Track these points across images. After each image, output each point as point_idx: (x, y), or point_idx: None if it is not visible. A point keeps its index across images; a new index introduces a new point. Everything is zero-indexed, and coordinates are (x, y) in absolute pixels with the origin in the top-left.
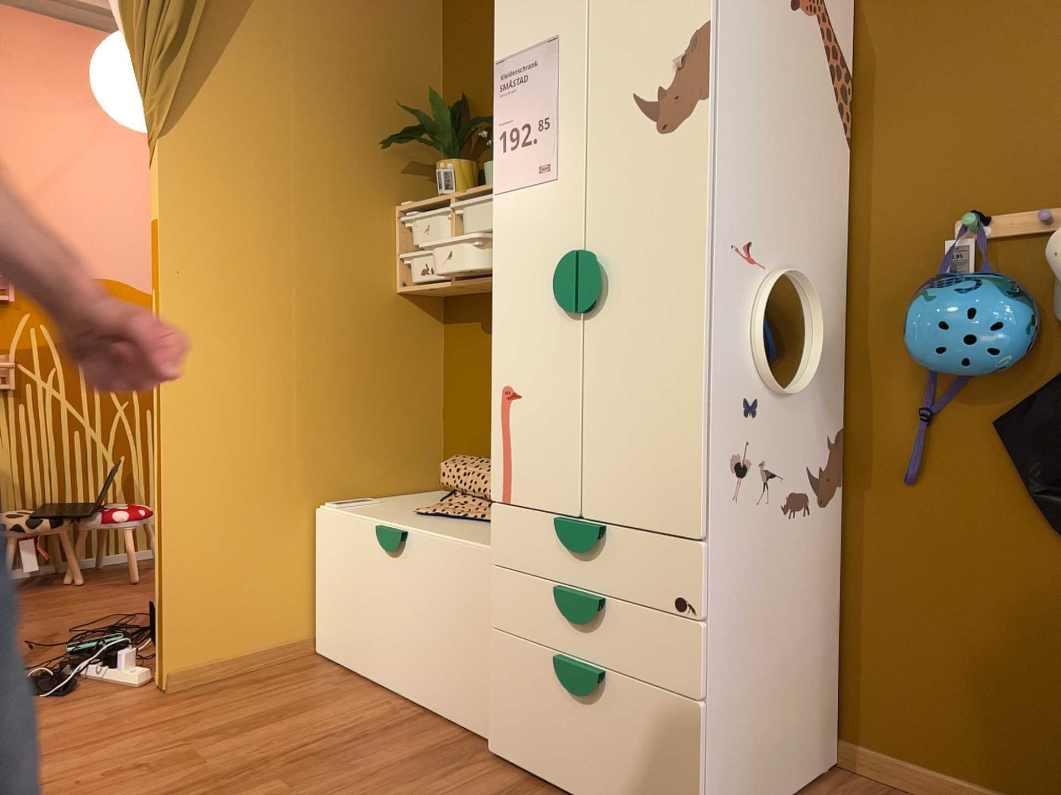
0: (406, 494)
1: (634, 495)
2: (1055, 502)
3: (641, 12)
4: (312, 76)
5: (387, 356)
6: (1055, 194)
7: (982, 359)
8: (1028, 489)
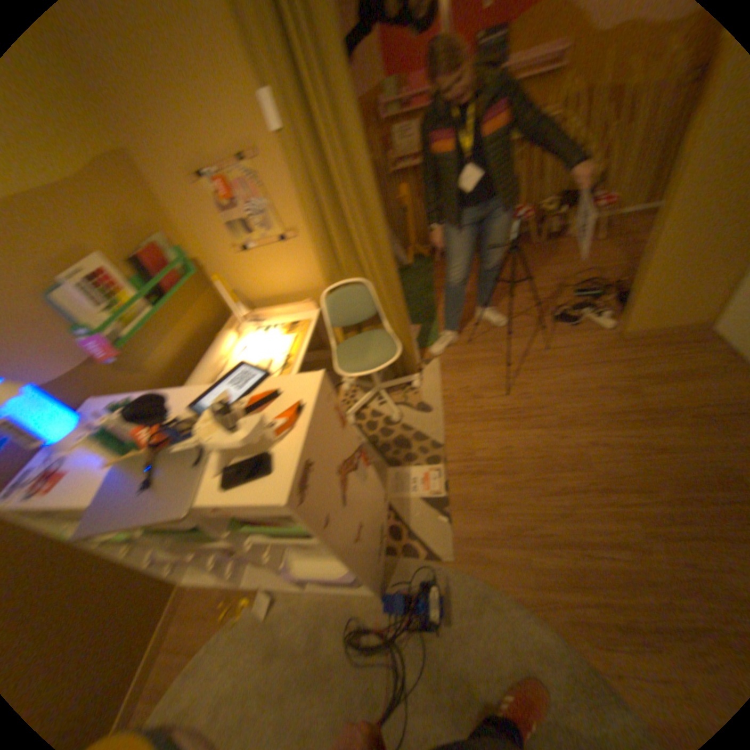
0: None
1: None
2: None
3: None
4: None
5: None
6: None
7: None
8: None
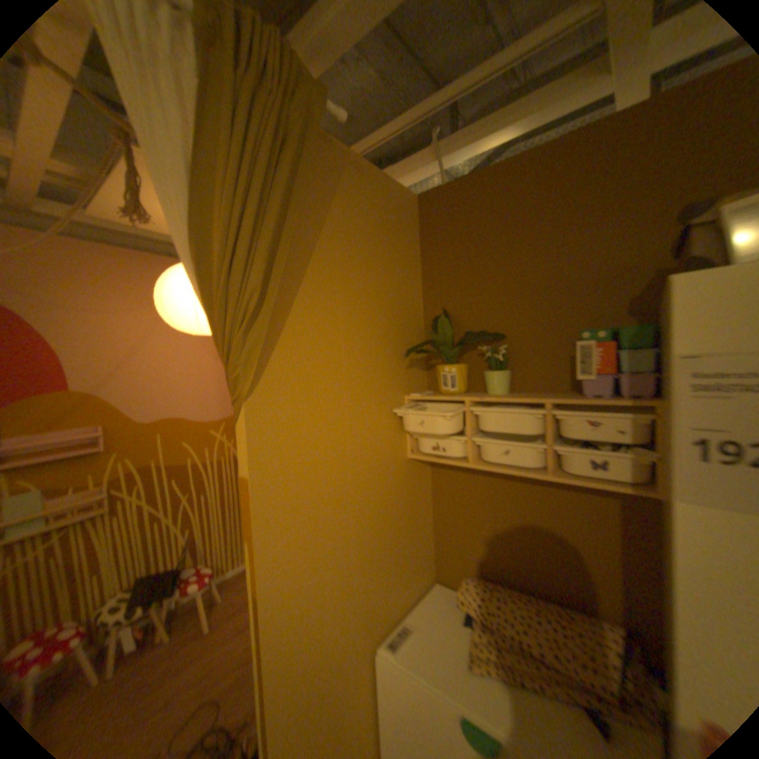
0: (421, 600)
1: None
2: None
3: None
4: (352, 310)
5: (404, 507)
6: None
7: None
8: None
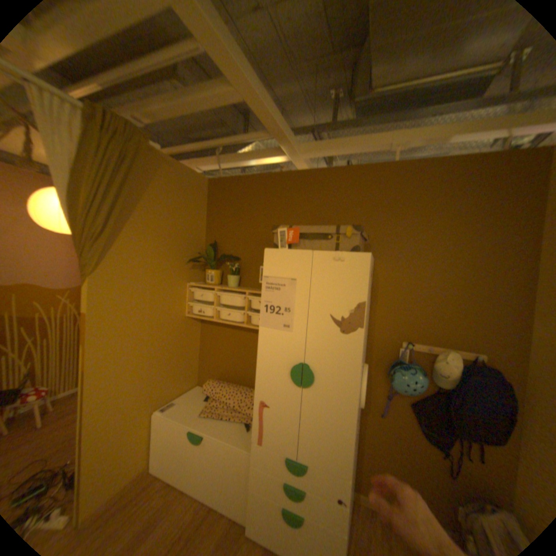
0: (186, 393)
1: (321, 459)
2: (429, 434)
3: (335, 286)
4: (159, 237)
5: (181, 343)
6: (433, 342)
7: (416, 395)
8: (421, 429)
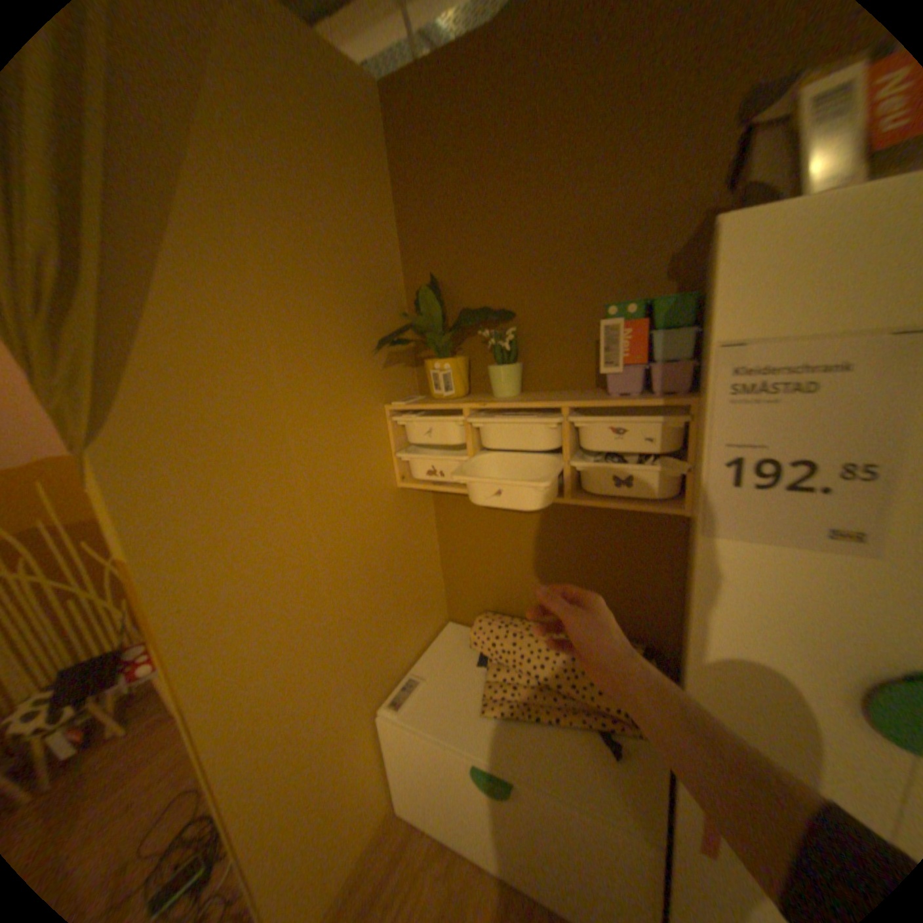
0: (431, 645)
1: None
2: None
3: None
4: (279, 281)
5: (400, 547)
6: None
7: None
8: None
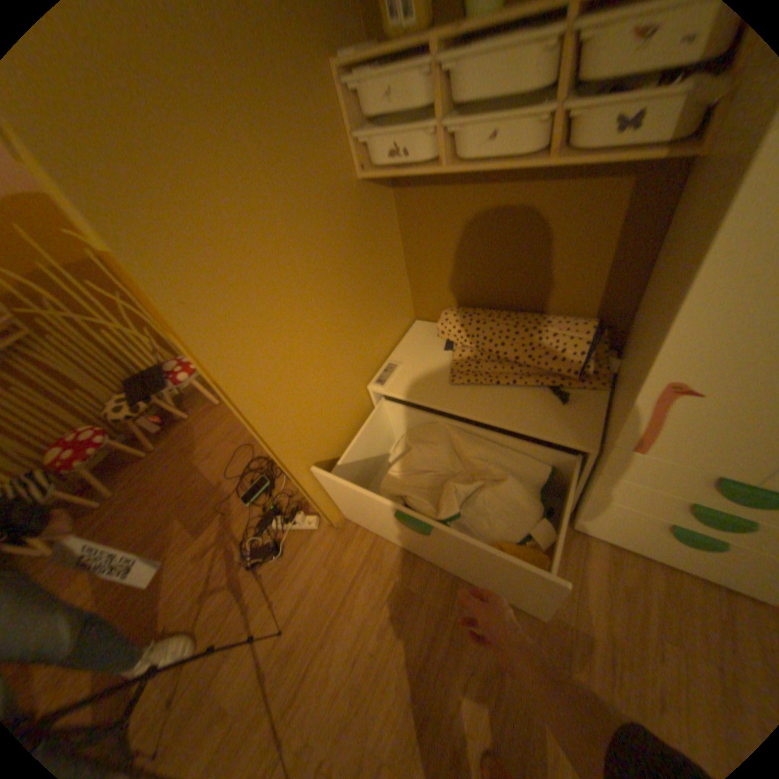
0: (402, 339)
1: None
2: None
3: None
4: None
5: (368, 250)
6: None
7: None
8: None
